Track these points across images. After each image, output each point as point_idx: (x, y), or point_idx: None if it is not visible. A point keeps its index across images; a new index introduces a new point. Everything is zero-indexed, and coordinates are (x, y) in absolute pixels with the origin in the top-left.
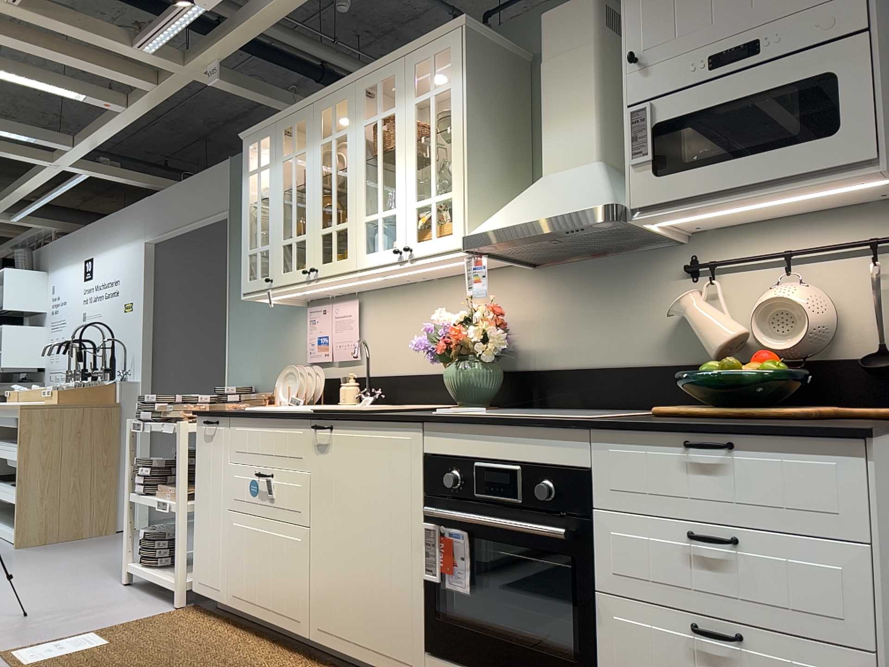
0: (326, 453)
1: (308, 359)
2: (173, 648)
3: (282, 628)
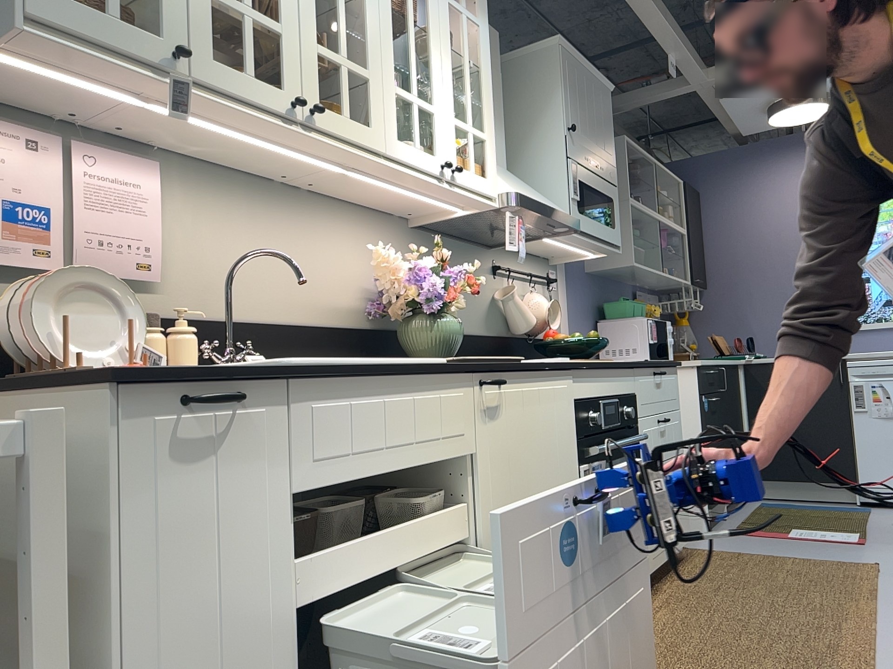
0: (498, 419)
1: None
2: None
3: None
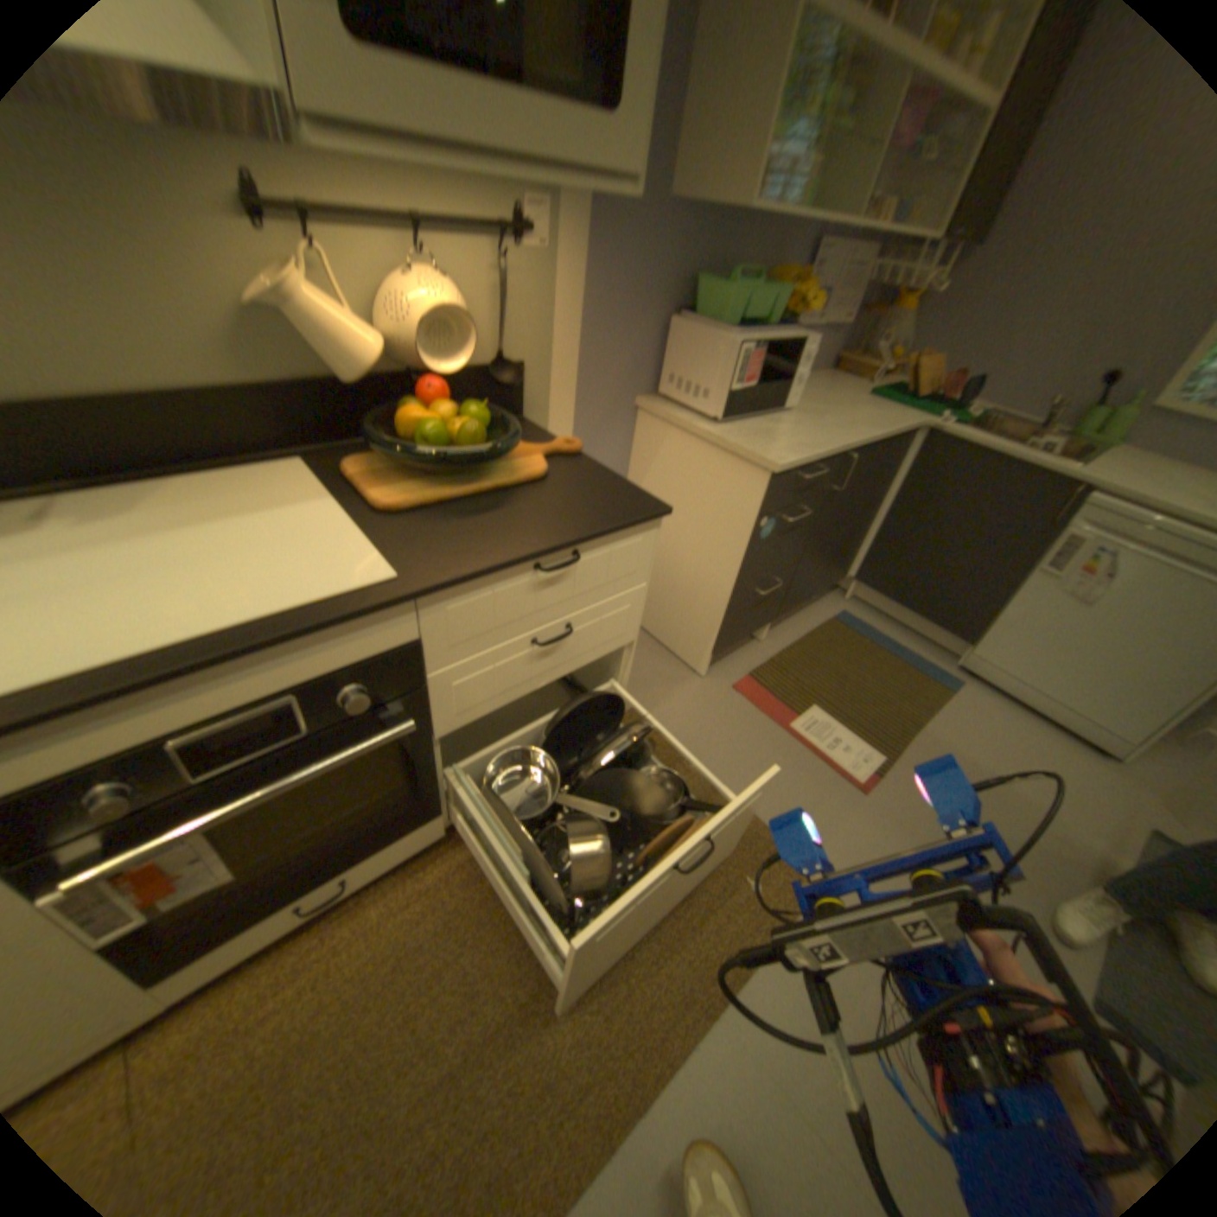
0: None
1: None
2: None
3: None
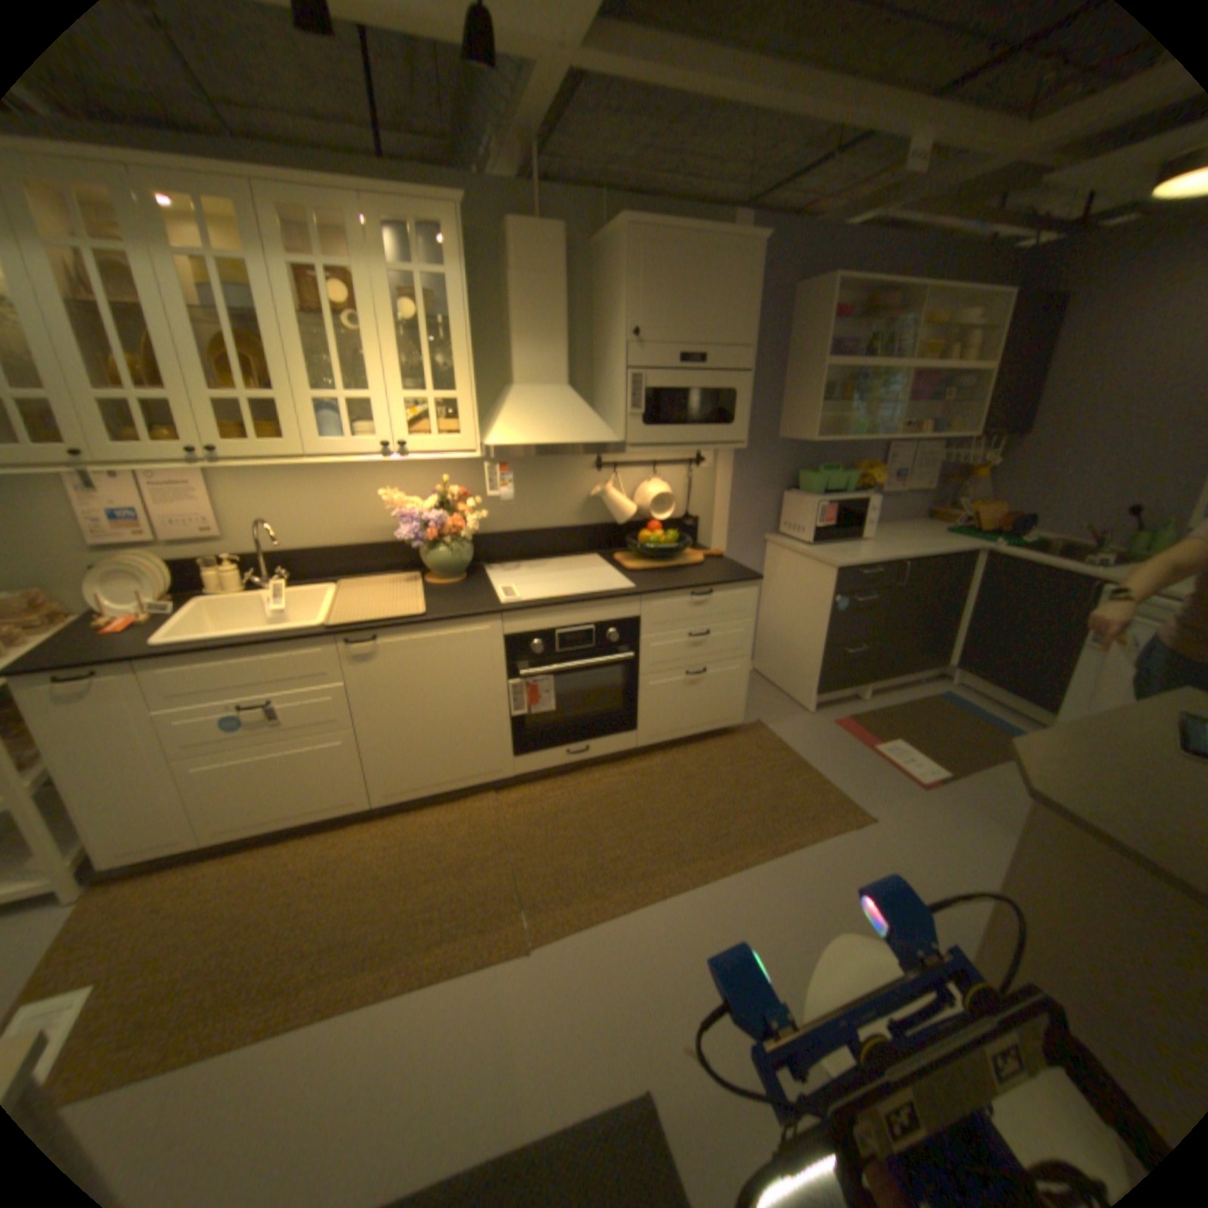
0: (372, 663)
1: (91, 542)
2: (205, 921)
3: (323, 822)
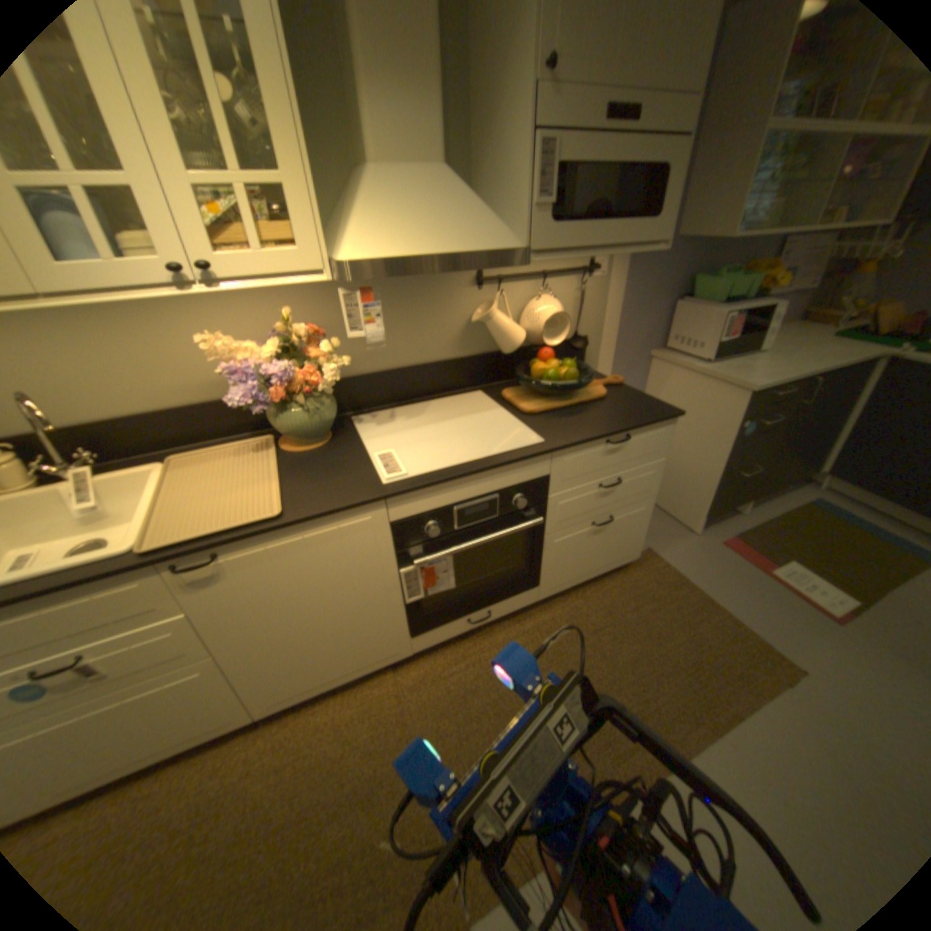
0: (214, 585)
1: None
2: None
3: (195, 748)
